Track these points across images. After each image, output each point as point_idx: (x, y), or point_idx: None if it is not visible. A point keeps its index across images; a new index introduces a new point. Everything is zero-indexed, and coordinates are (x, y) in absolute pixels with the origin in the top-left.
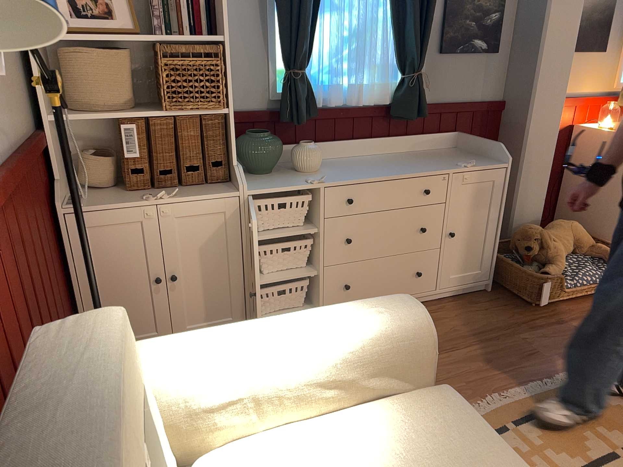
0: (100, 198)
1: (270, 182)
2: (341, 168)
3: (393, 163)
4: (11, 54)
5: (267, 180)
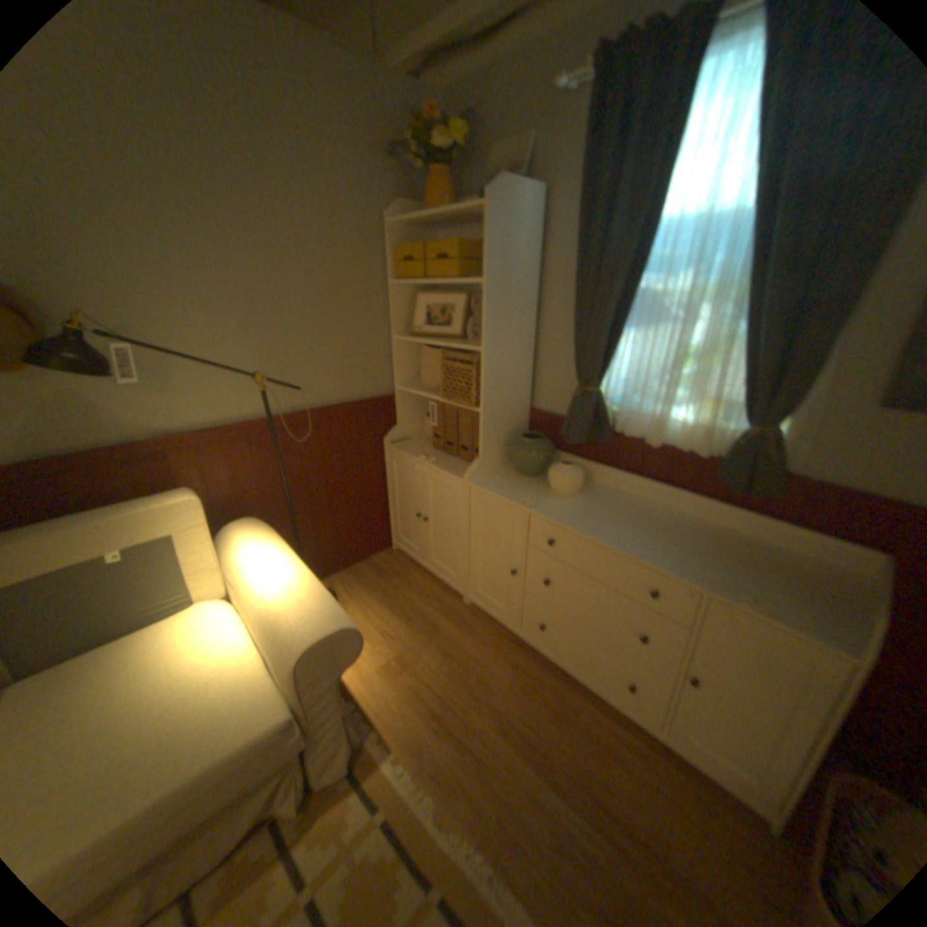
0: (415, 446)
1: (504, 486)
2: (594, 508)
3: (670, 536)
4: (375, 347)
5: (510, 482)
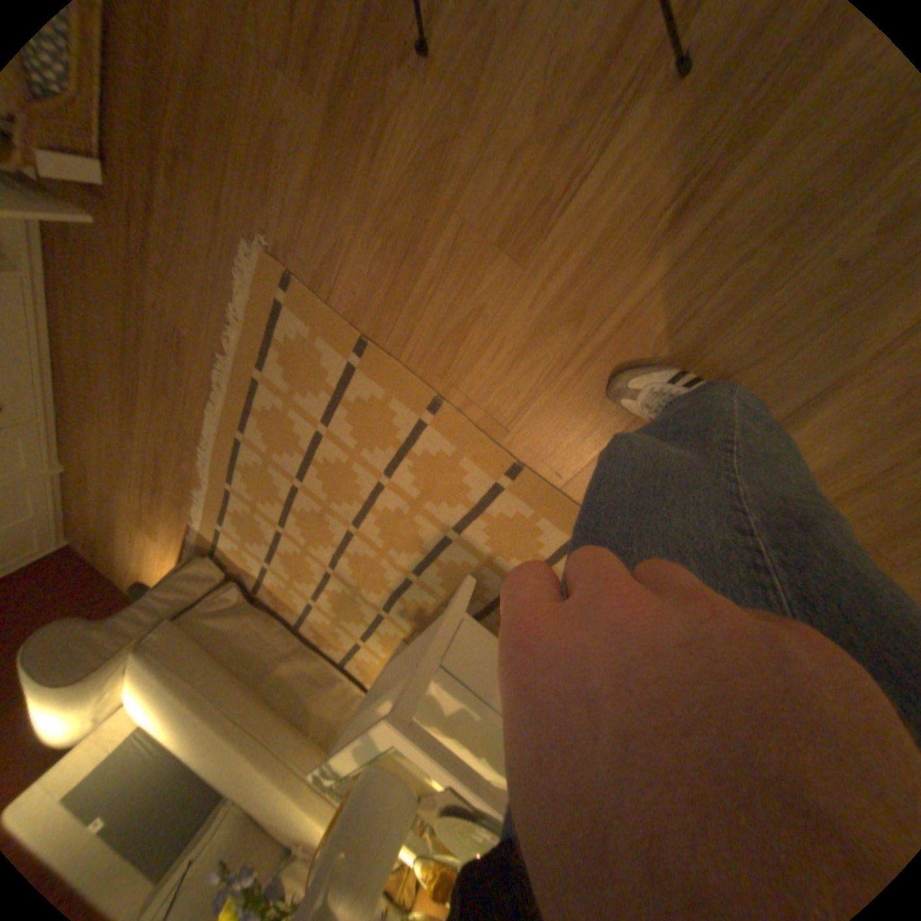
0: None
1: None
2: None
3: None
4: None
5: None
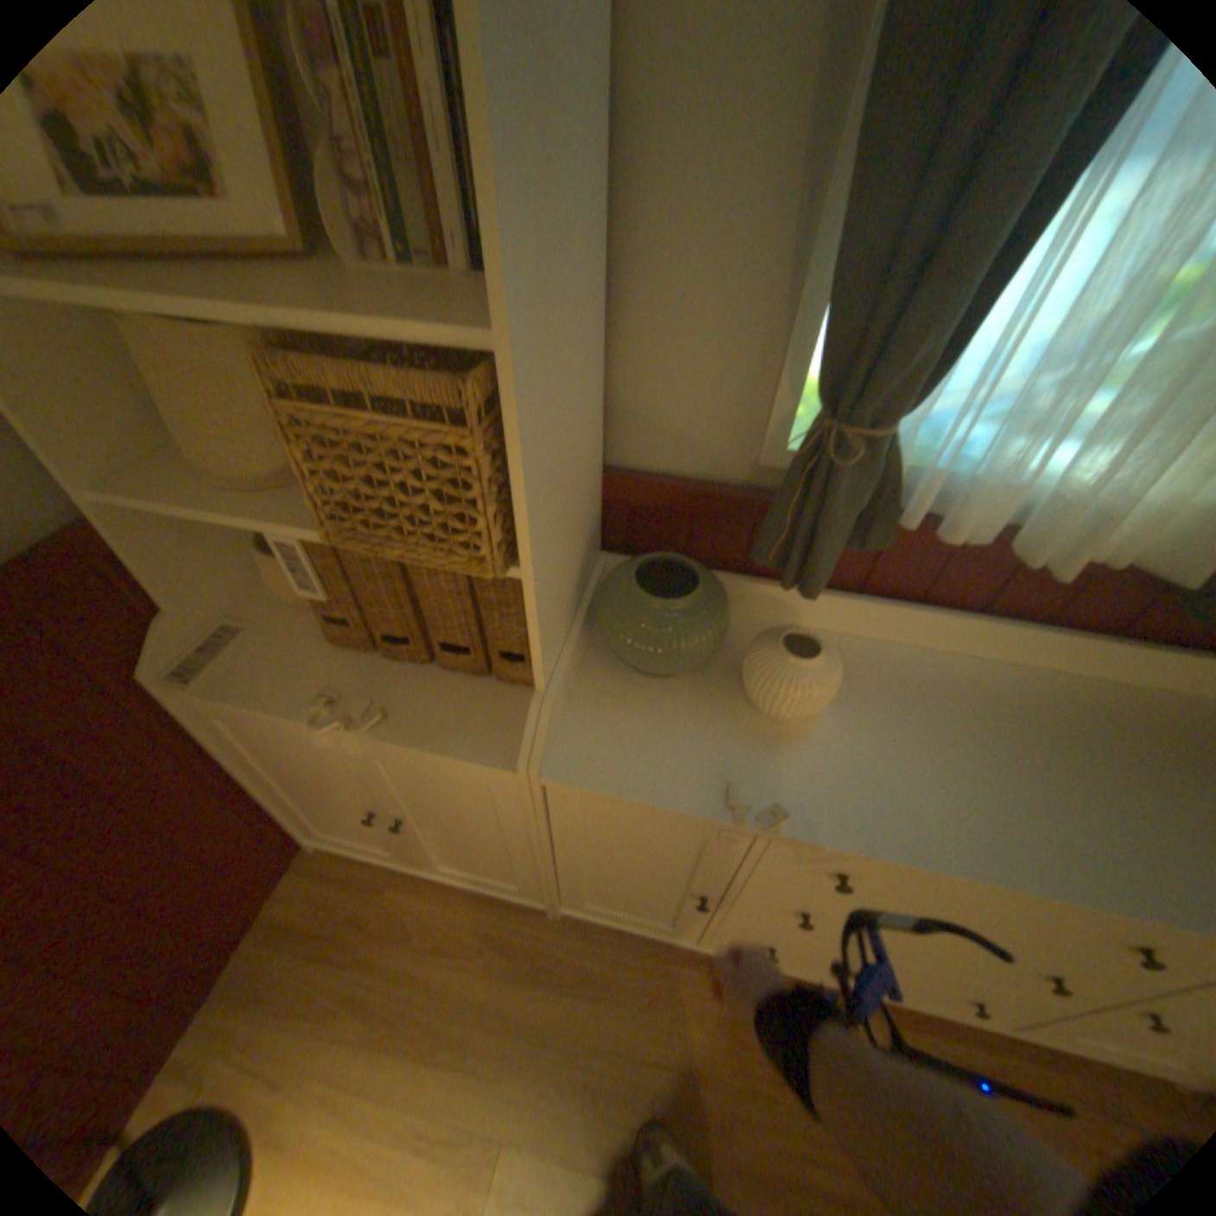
0: (265, 652)
1: (639, 743)
2: (886, 733)
3: (1081, 765)
4: None
5: (643, 717)
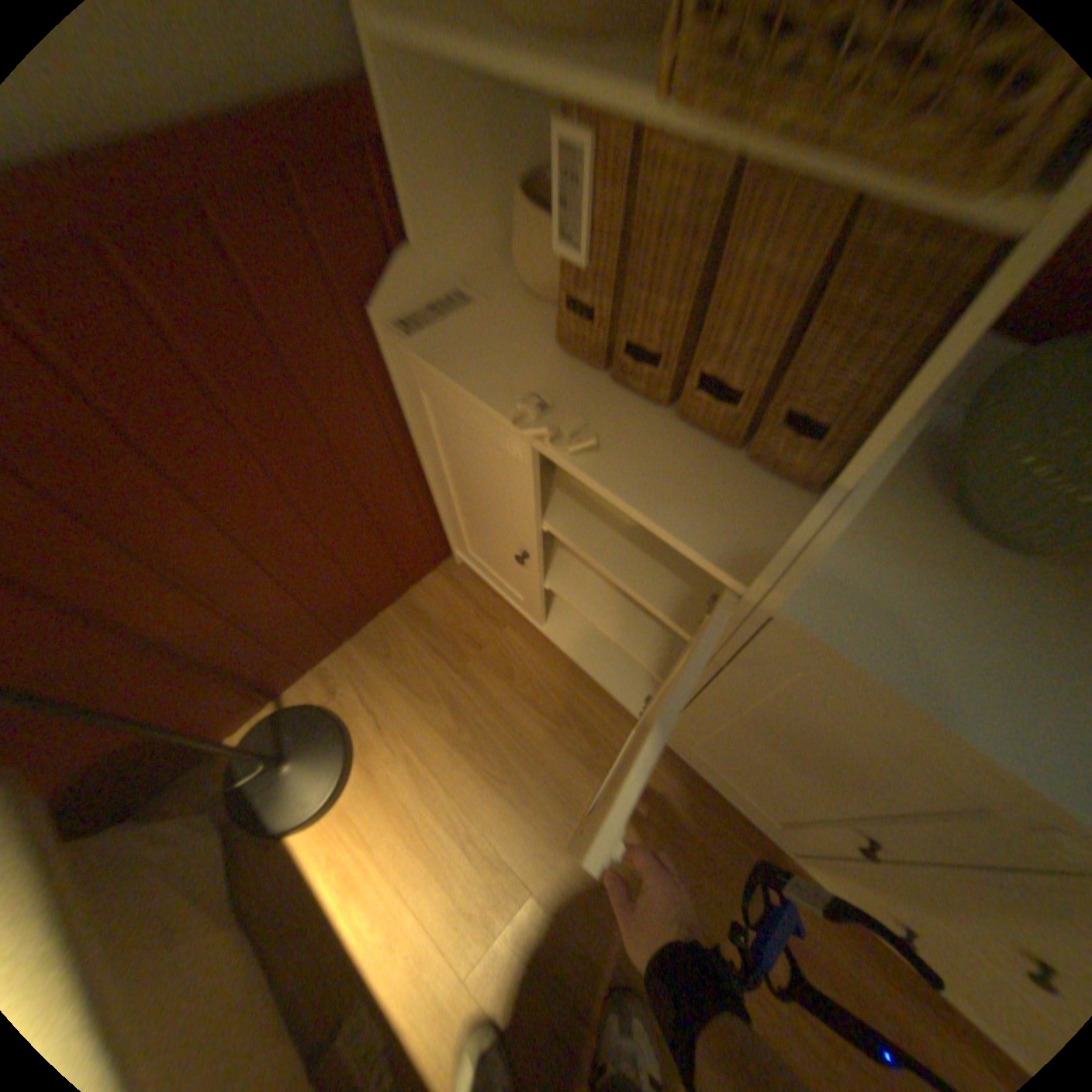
0: (490, 333)
1: (953, 630)
2: None
3: None
4: None
5: (969, 595)
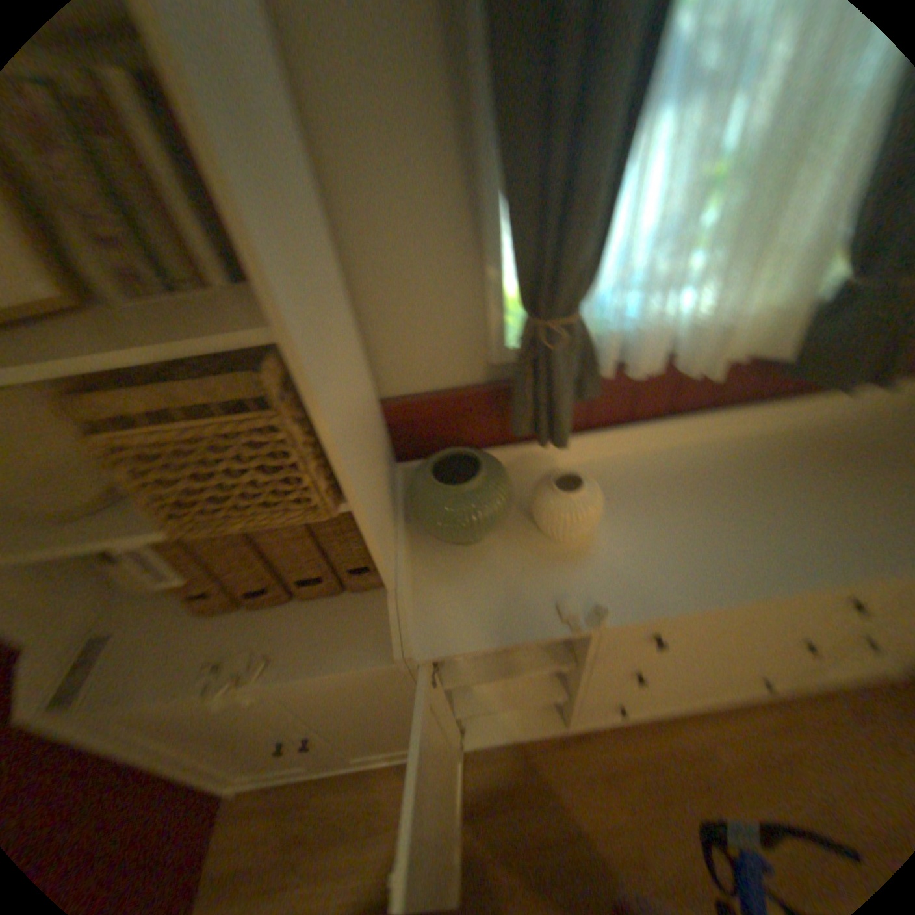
0: (135, 650)
1: (478, 599)
2: (642, 521)
3: (766, 494)
4: None
5: (473, 577)
